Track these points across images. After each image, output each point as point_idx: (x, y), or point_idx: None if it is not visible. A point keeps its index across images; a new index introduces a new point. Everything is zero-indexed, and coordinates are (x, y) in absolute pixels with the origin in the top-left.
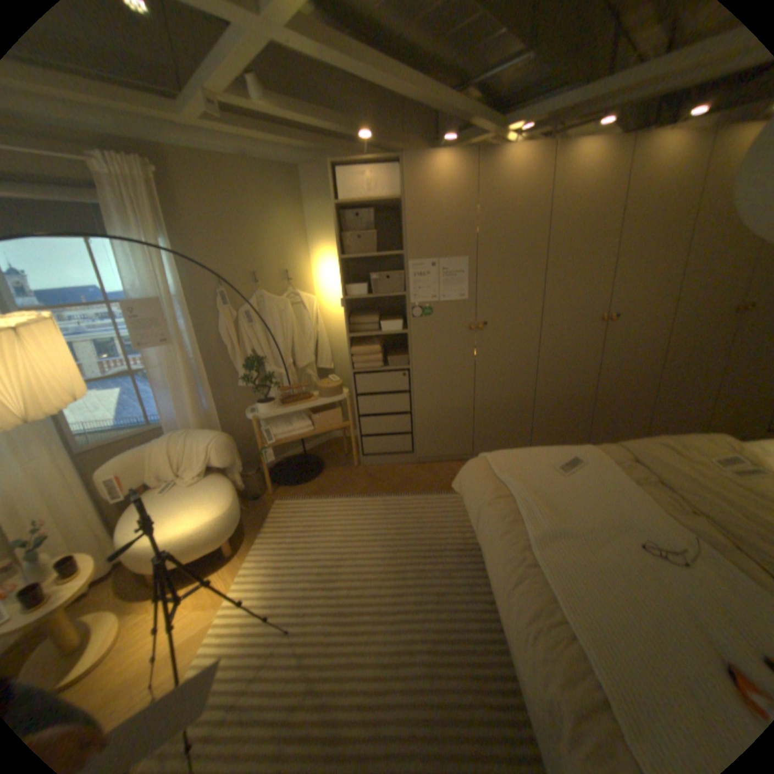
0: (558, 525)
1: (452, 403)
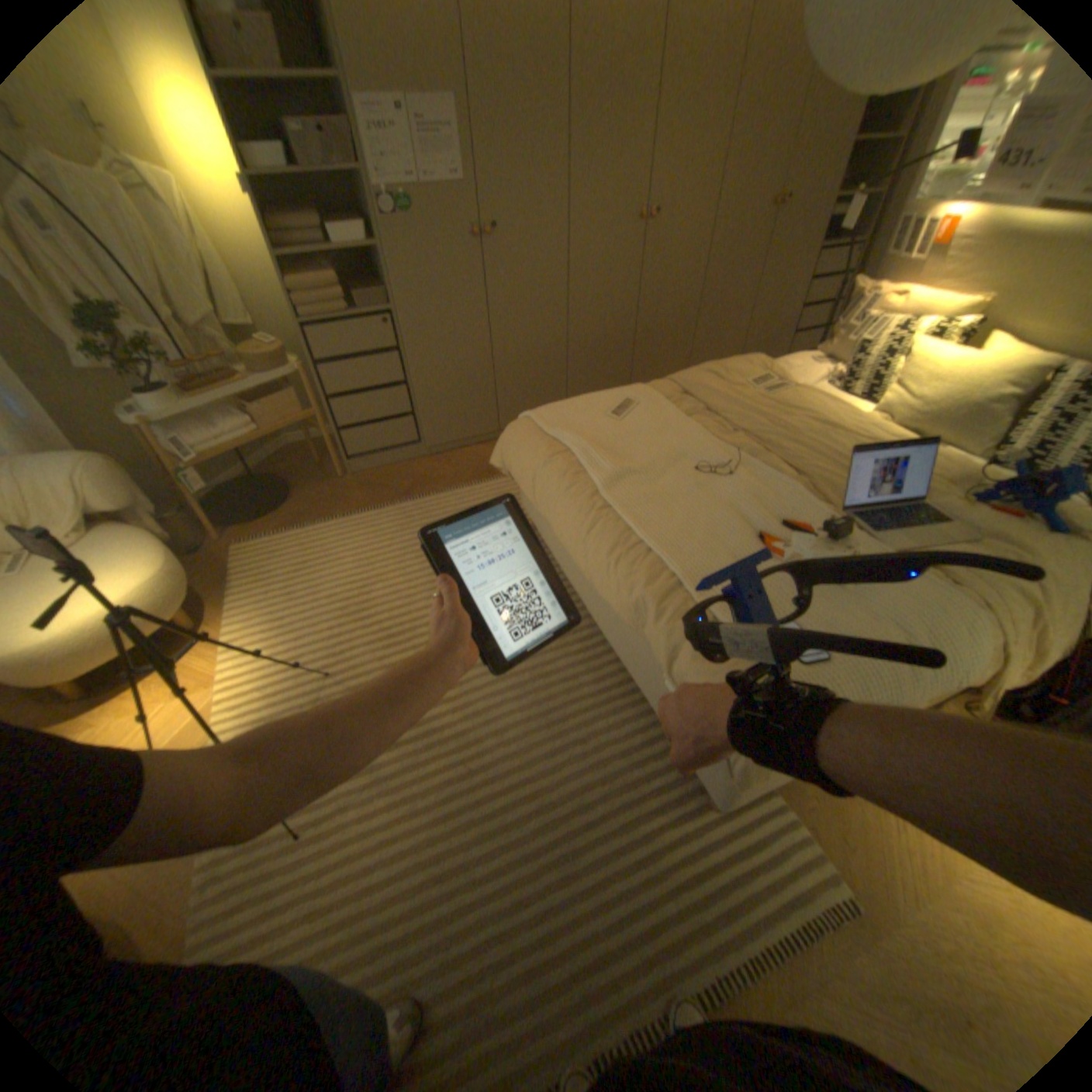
0: (618, 468)
1: (461, 360)
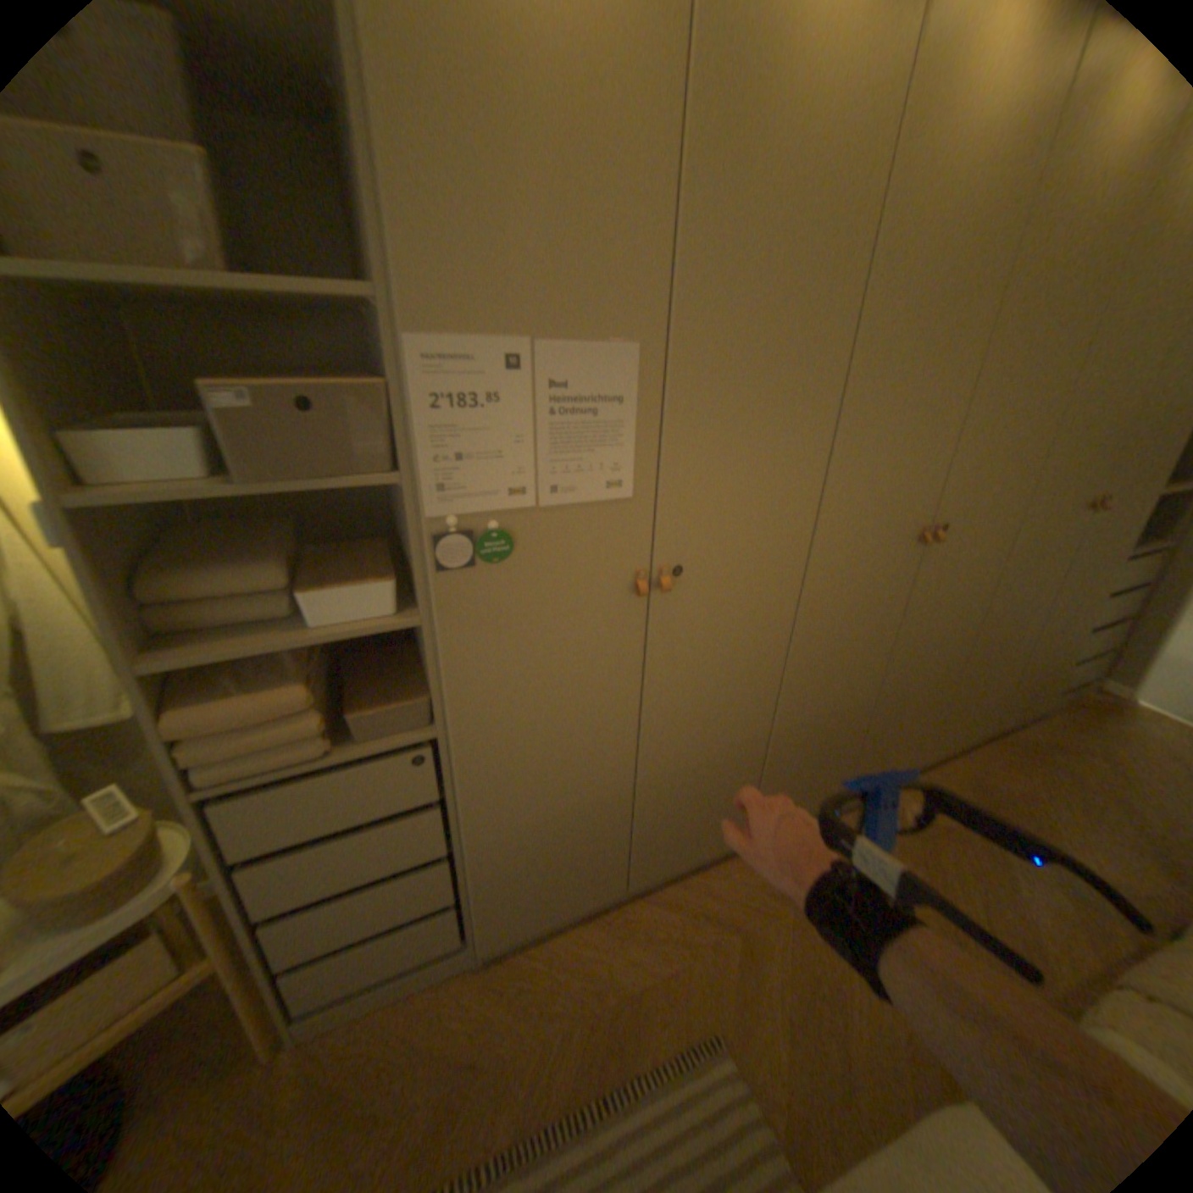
0: None
1: (579, 798)
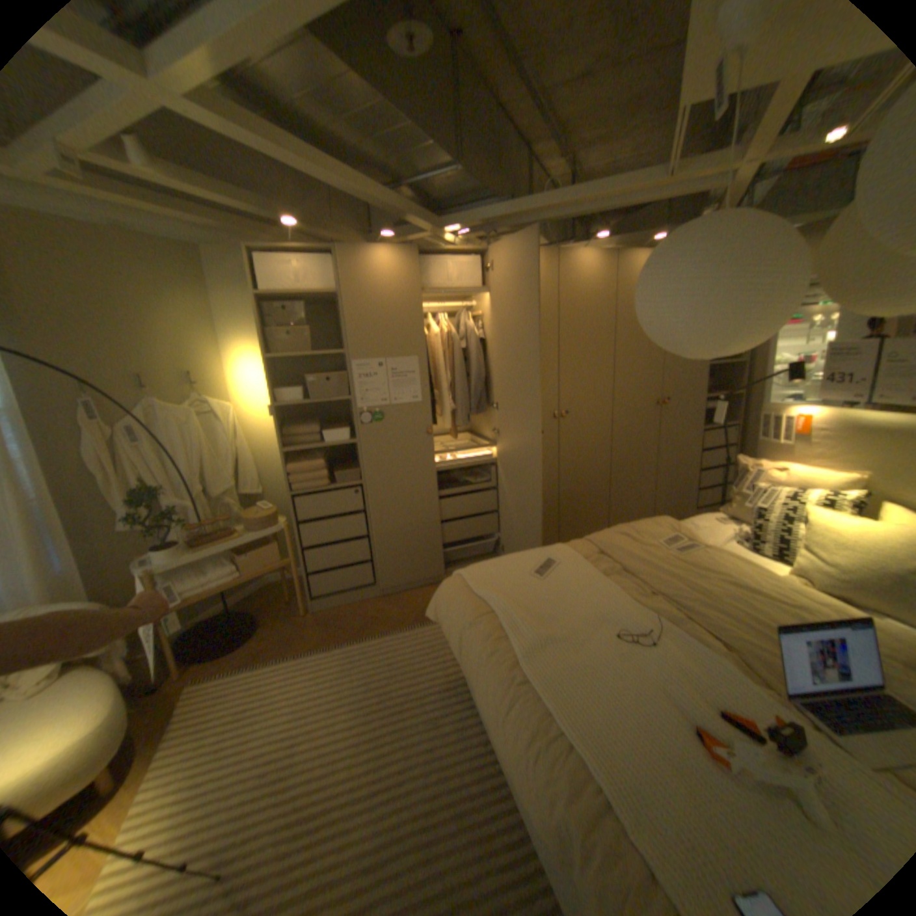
0: (541, 633)
1: (416, 518)
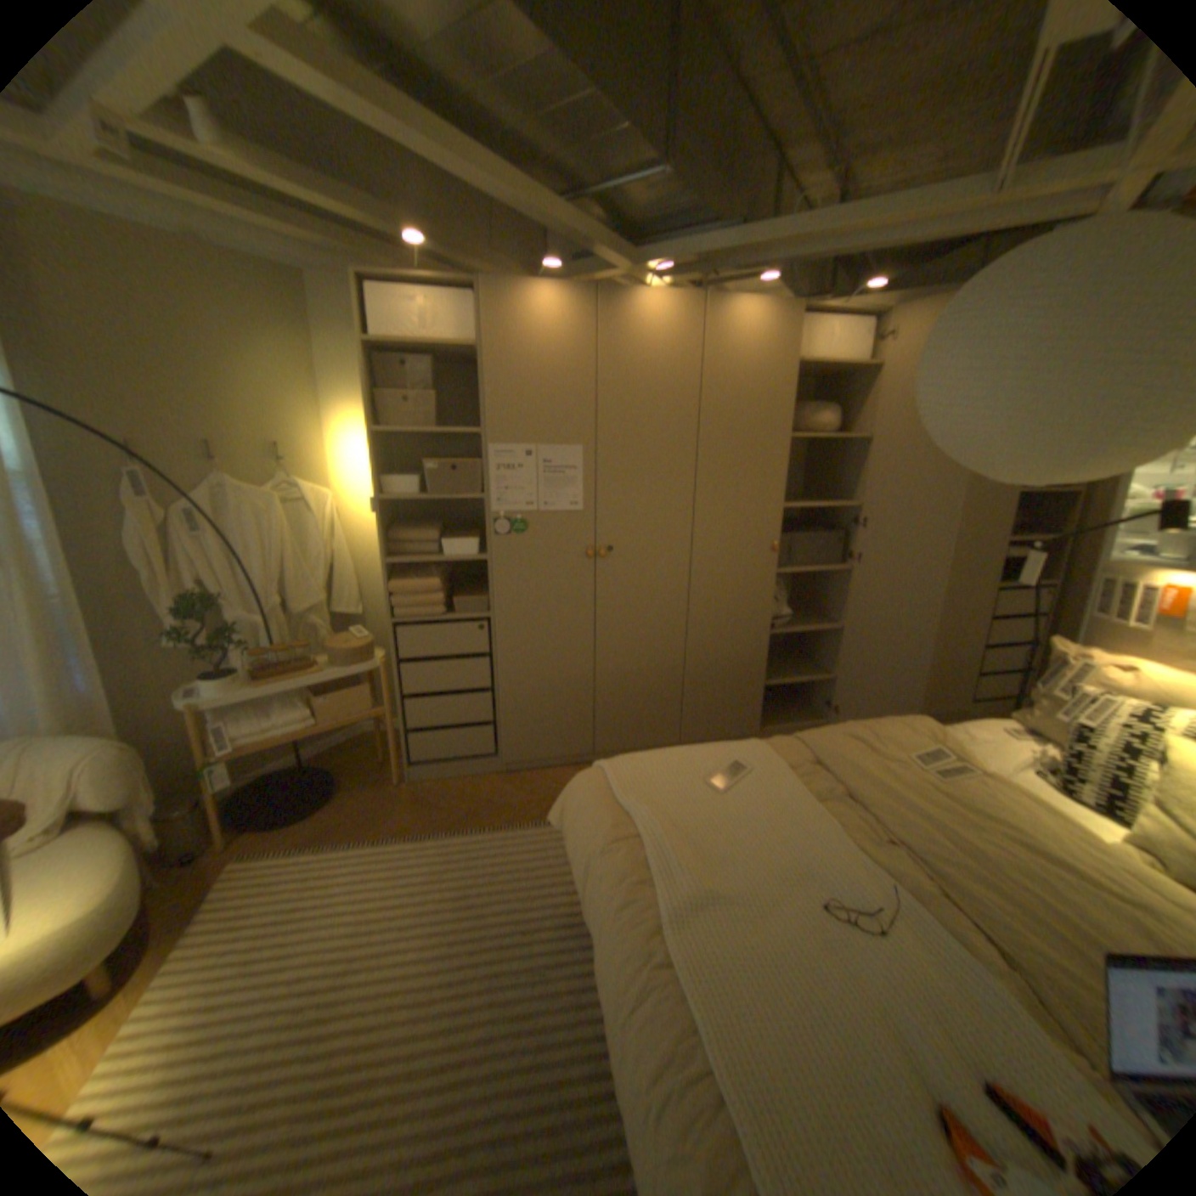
0: (706, 883)
1: (560, 672)
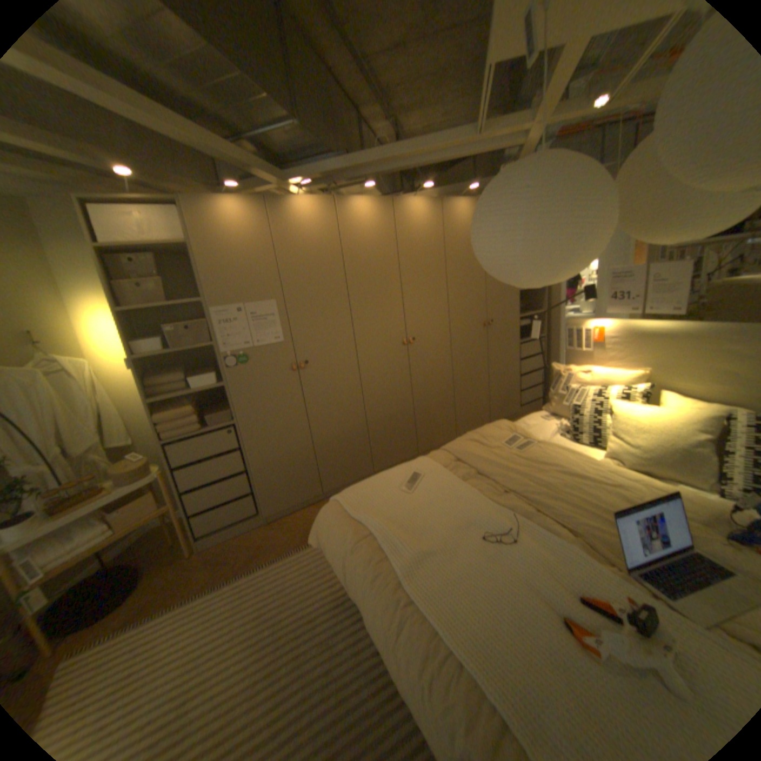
0: (417, 548)
1: (290, 448)
